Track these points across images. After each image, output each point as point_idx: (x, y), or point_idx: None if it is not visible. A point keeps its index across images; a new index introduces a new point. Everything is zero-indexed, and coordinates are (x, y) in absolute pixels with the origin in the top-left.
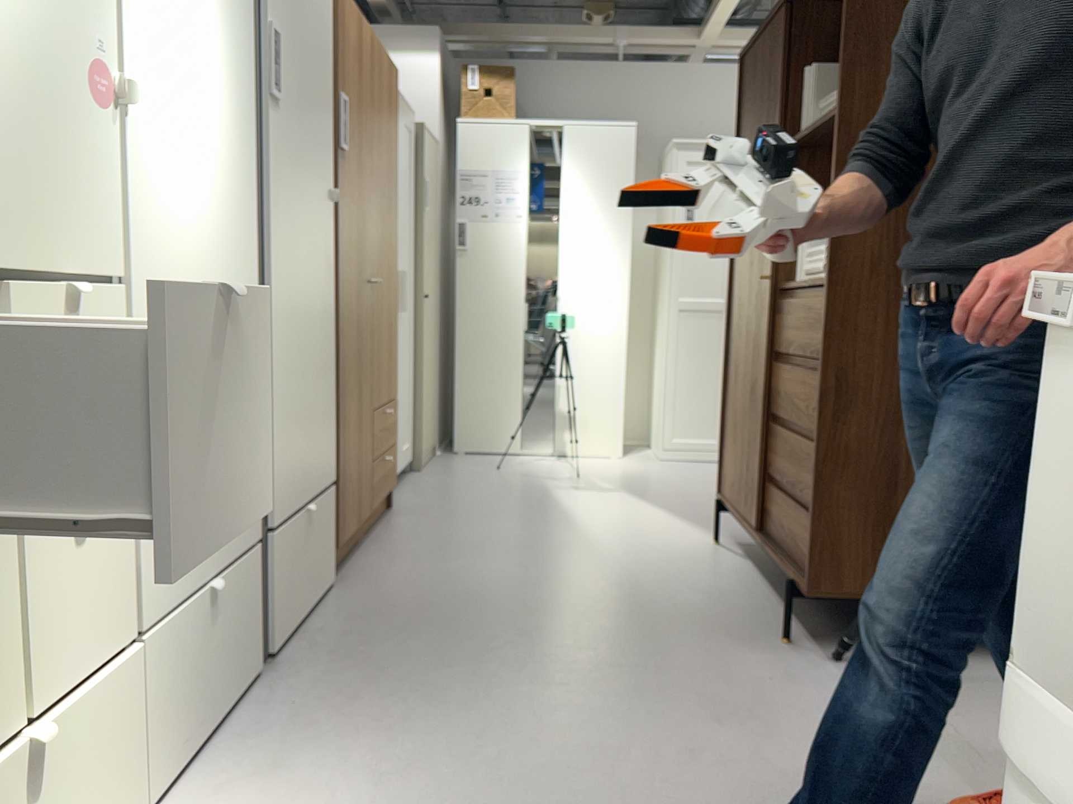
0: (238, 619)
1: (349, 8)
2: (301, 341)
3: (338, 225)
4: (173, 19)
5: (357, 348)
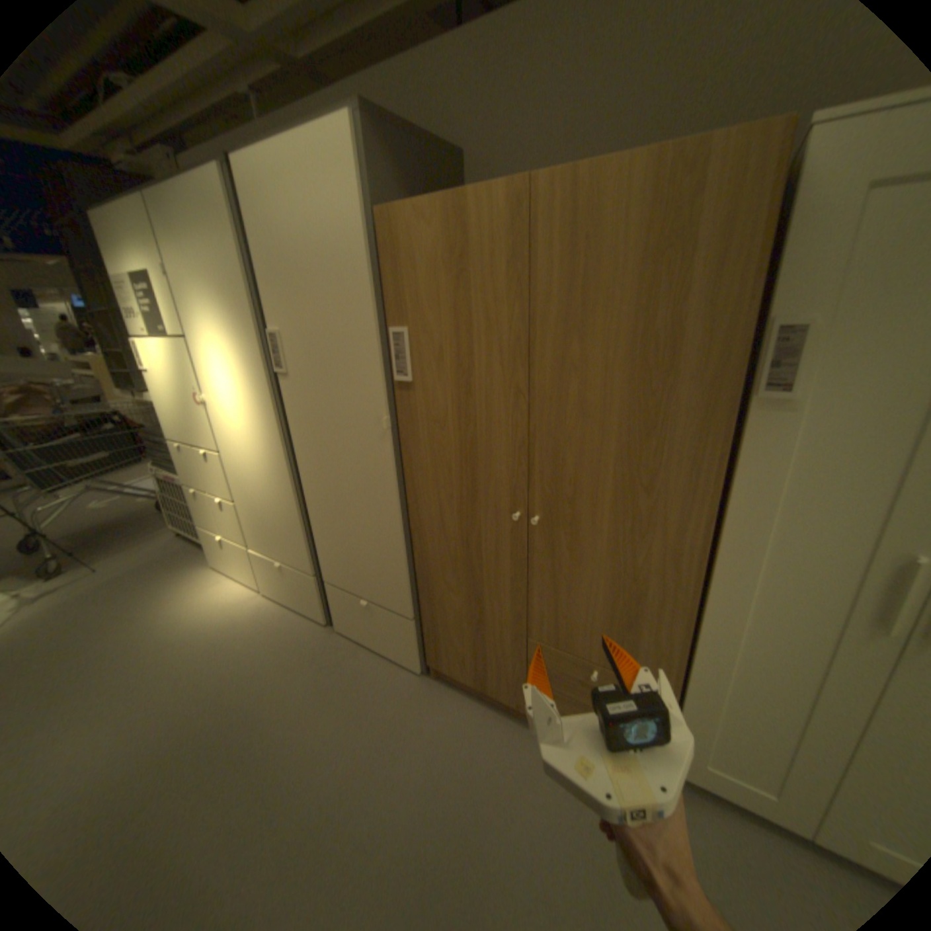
0: (302, 590)
1: (413, 215)
2: (343, 511)
3: (403, 447)
4: (218, 367)
5: (469, 560)
